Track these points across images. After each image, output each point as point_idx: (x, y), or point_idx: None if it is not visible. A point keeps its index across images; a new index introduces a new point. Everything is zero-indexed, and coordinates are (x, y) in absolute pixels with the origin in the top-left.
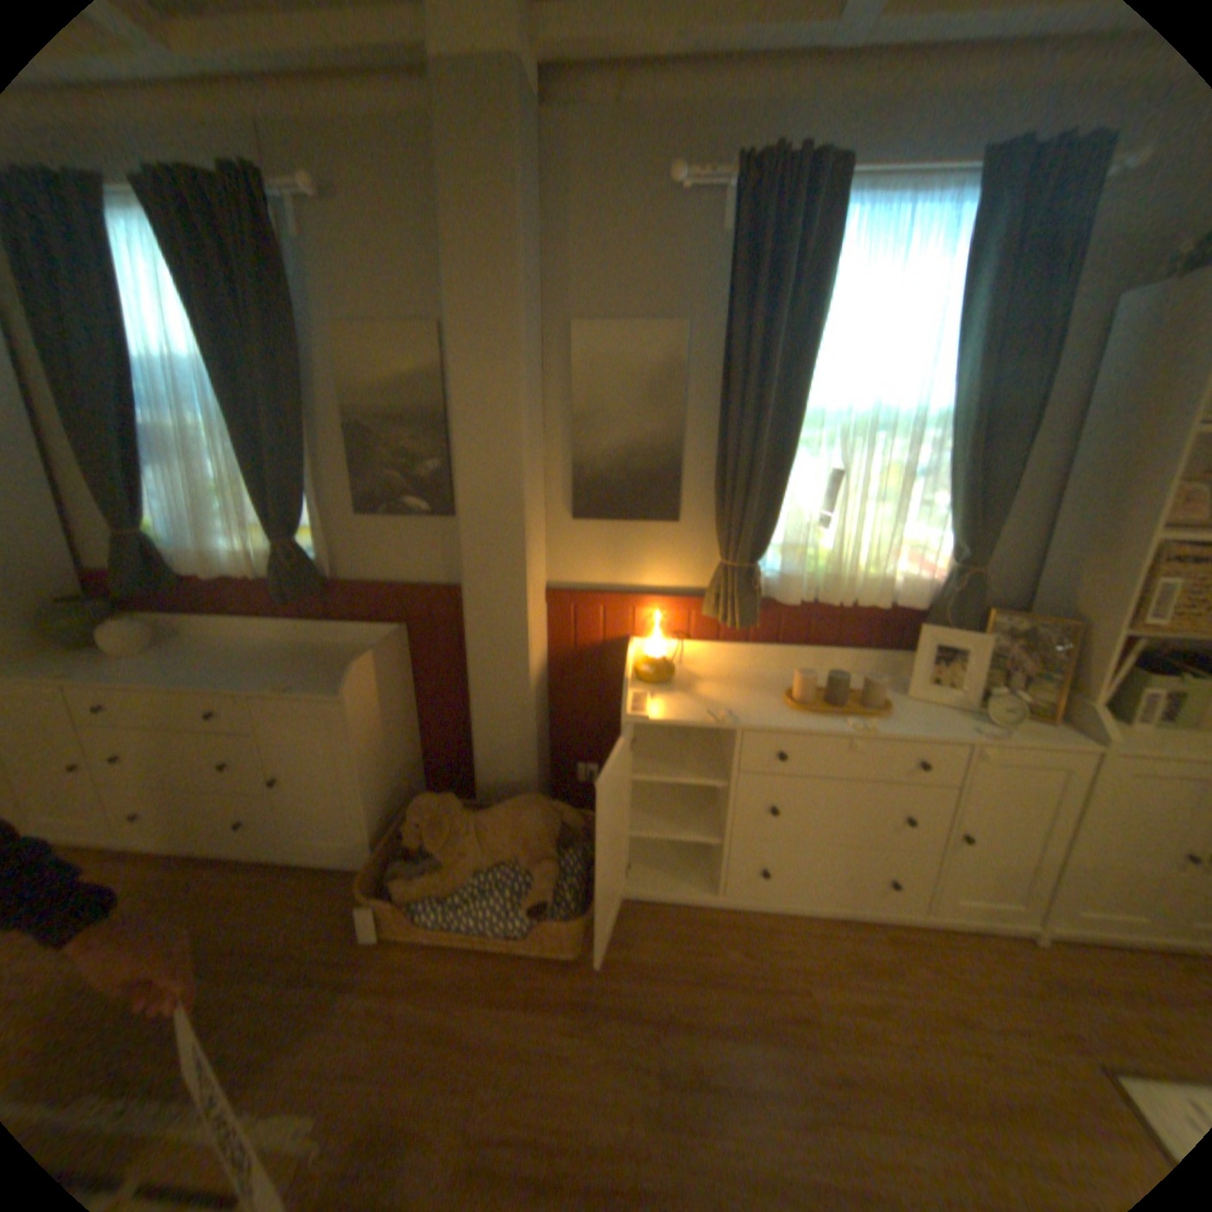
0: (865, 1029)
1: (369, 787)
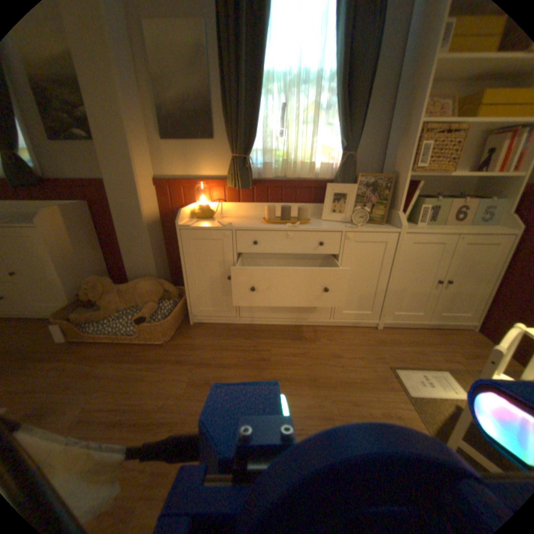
0: (290, 360)
1: (65, 273)
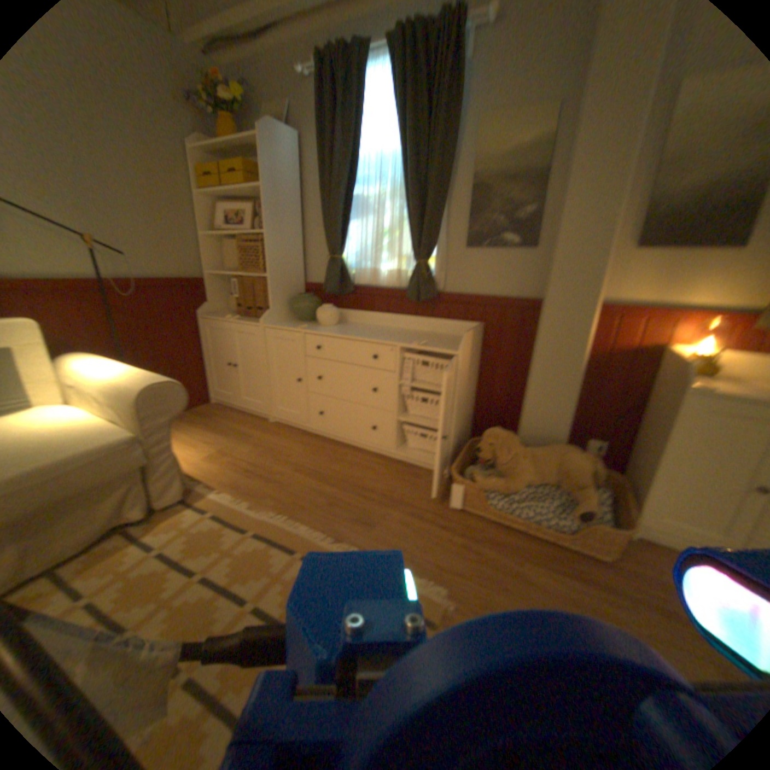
0: None
1: (456, 416)
